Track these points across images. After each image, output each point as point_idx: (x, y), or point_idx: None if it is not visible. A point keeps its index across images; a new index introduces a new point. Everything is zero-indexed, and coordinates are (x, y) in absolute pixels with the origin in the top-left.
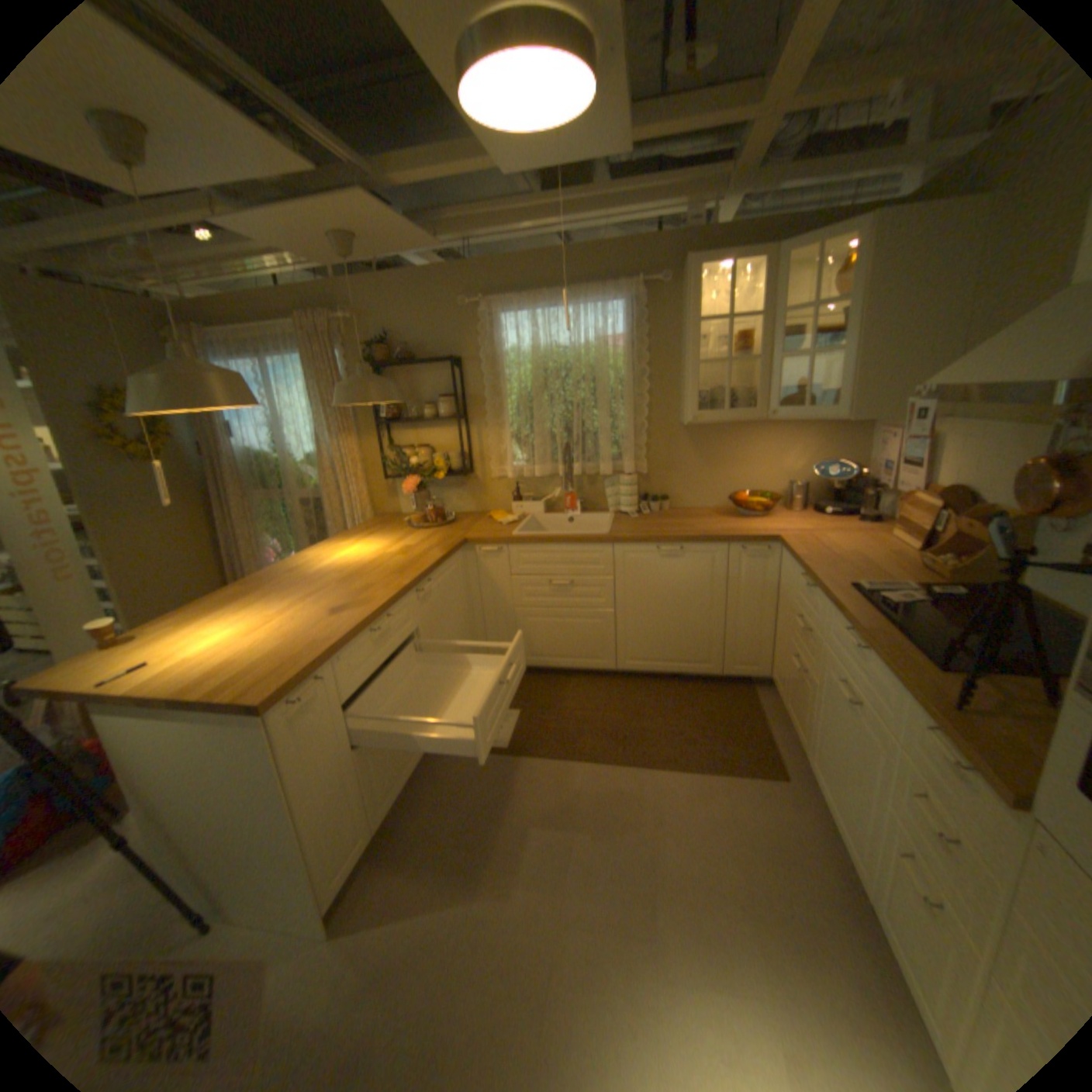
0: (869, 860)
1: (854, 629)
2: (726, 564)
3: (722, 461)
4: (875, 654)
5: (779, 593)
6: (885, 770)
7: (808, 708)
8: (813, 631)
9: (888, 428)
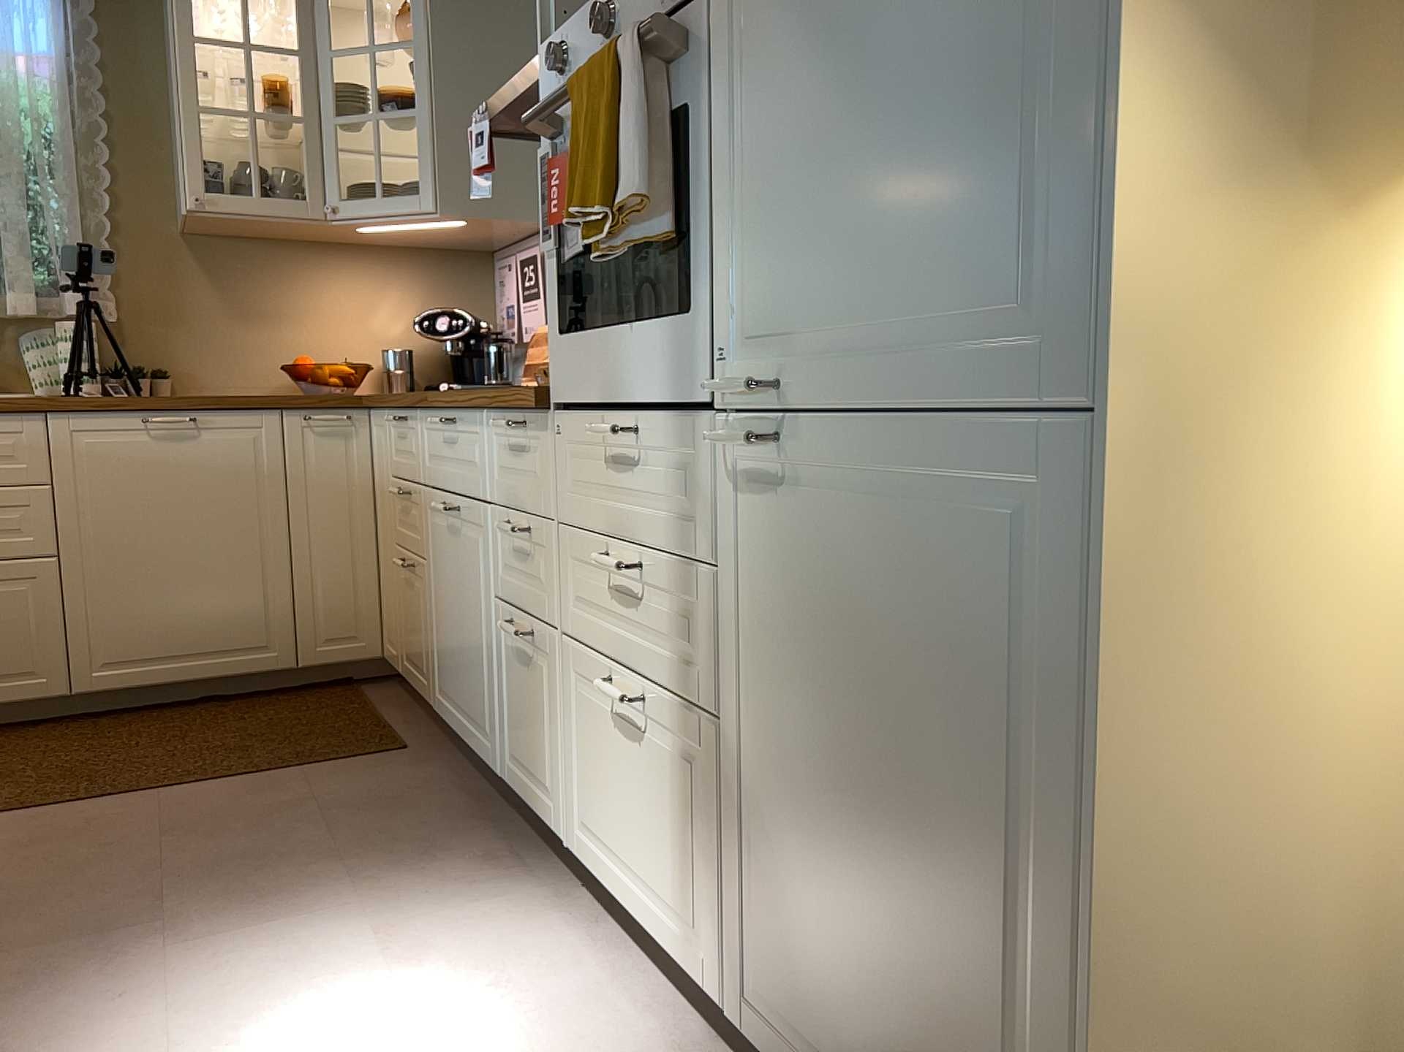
0: (491, 717)
1: (441, 416)
2: (281, 448)
3: (267, 312)
4: (459, 419)
5: (375, 493)
6: (485, 558)
7: (421, 620)
8: (412, 489)
9: (502, 259)
